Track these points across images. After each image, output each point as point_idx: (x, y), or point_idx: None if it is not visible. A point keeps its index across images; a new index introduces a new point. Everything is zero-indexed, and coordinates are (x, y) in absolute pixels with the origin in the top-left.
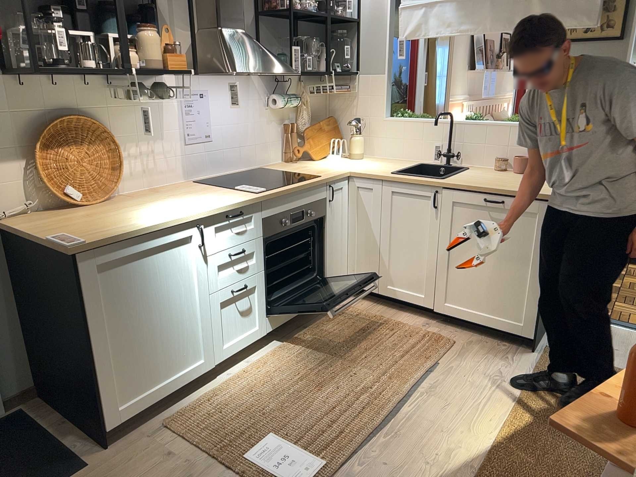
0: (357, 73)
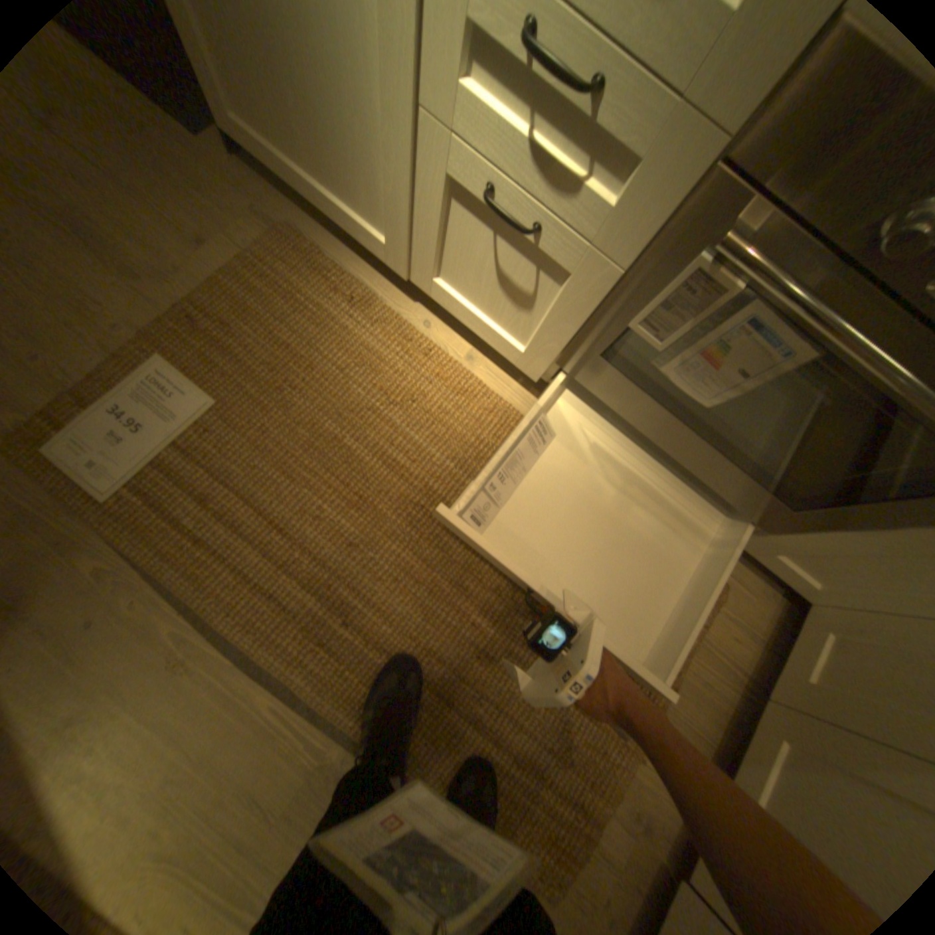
0: None
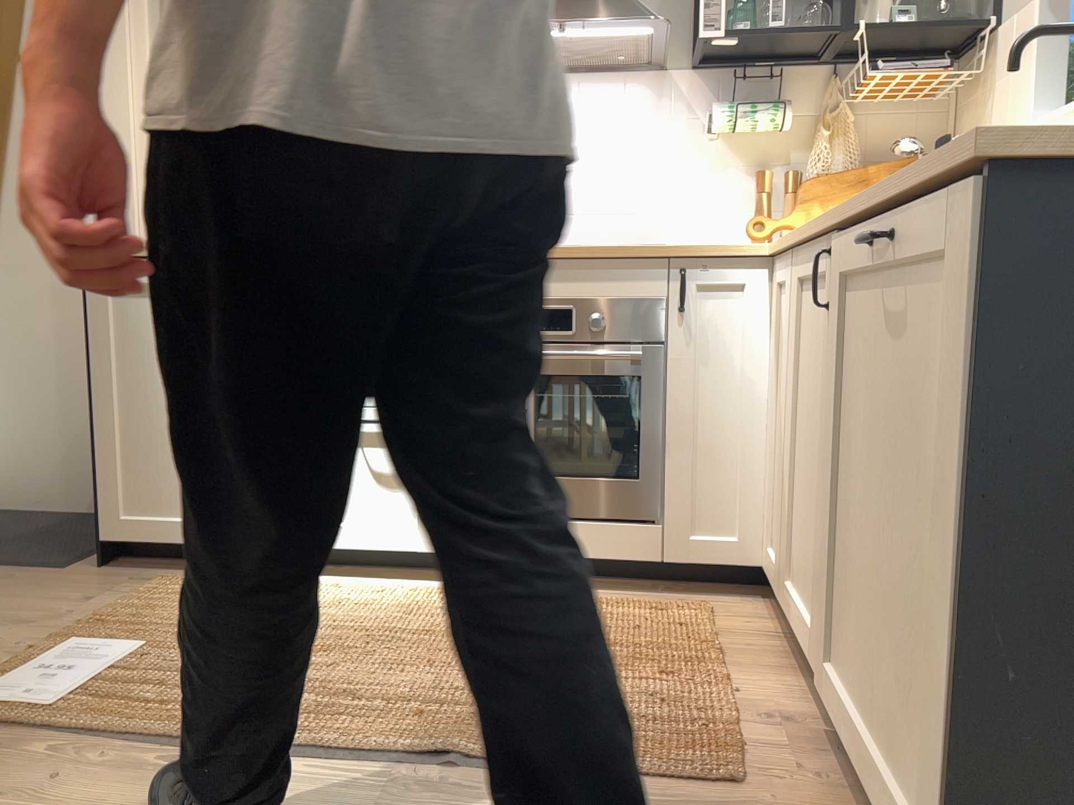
0: (986, 26)
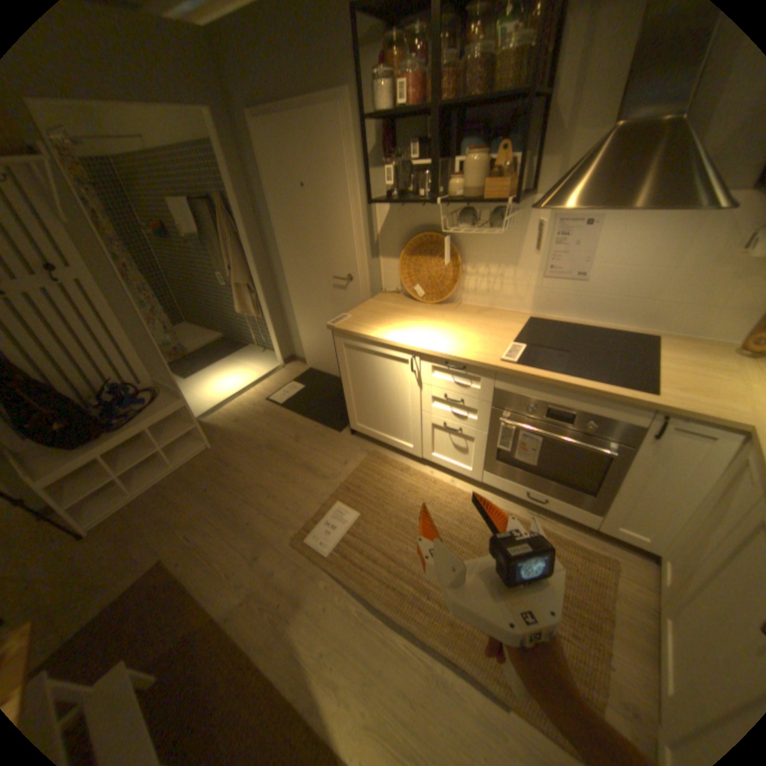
0: None
